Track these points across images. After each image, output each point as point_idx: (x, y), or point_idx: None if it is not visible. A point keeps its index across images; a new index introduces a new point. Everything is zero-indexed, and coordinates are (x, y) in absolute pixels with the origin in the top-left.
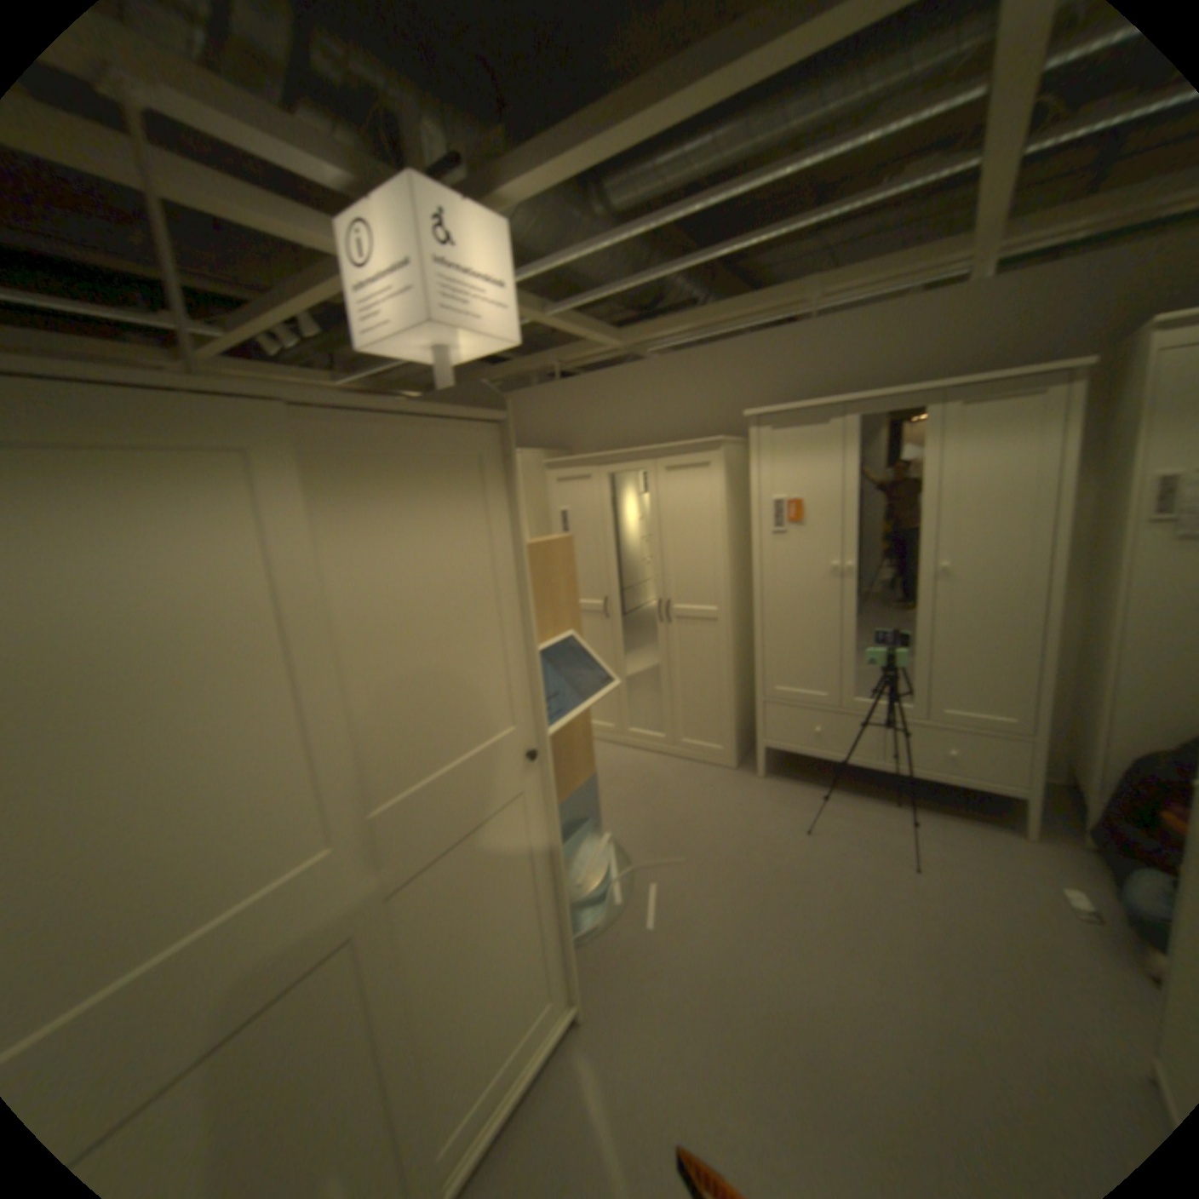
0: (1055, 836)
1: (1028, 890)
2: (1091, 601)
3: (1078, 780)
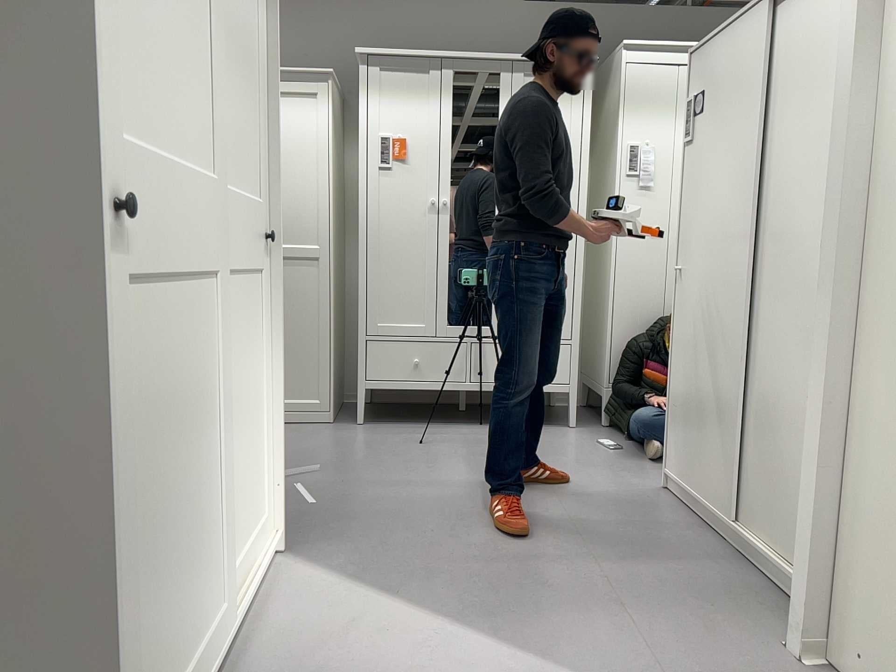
0: (585, 424)
1: (579, 444)
2: (592, 250)
3: (592, 386)
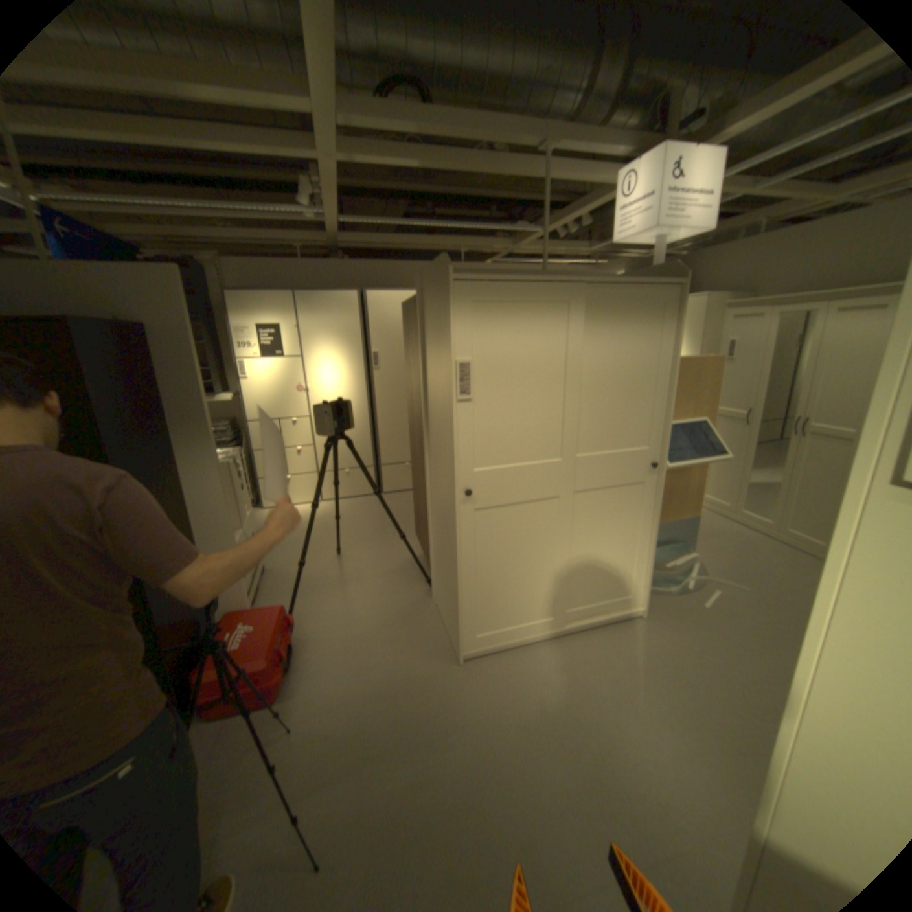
0: None
1: None
2: None
3: None
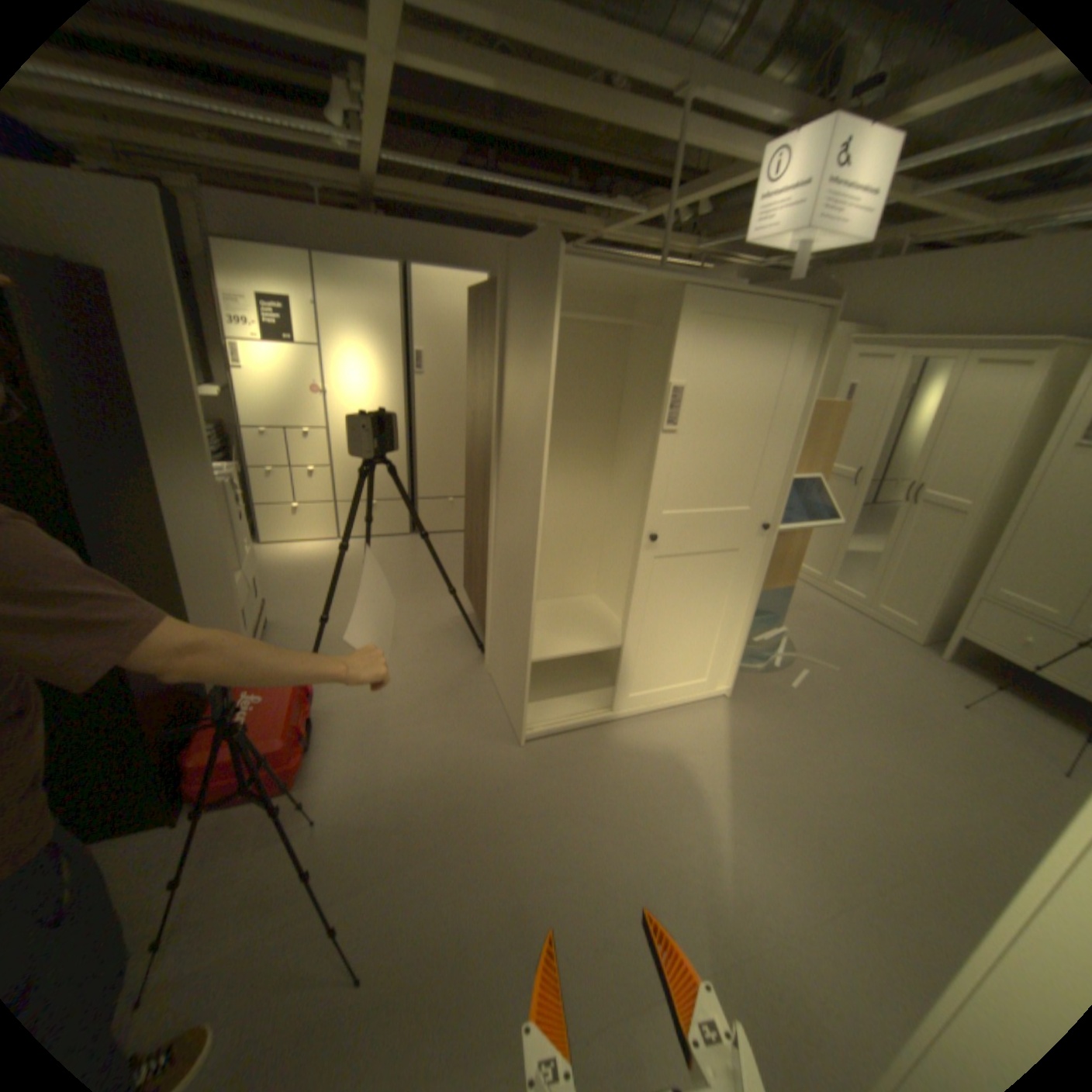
0: None
1: None
2: None
3: None
